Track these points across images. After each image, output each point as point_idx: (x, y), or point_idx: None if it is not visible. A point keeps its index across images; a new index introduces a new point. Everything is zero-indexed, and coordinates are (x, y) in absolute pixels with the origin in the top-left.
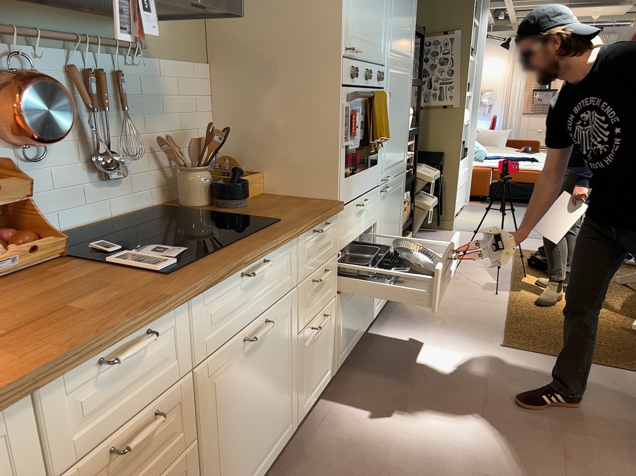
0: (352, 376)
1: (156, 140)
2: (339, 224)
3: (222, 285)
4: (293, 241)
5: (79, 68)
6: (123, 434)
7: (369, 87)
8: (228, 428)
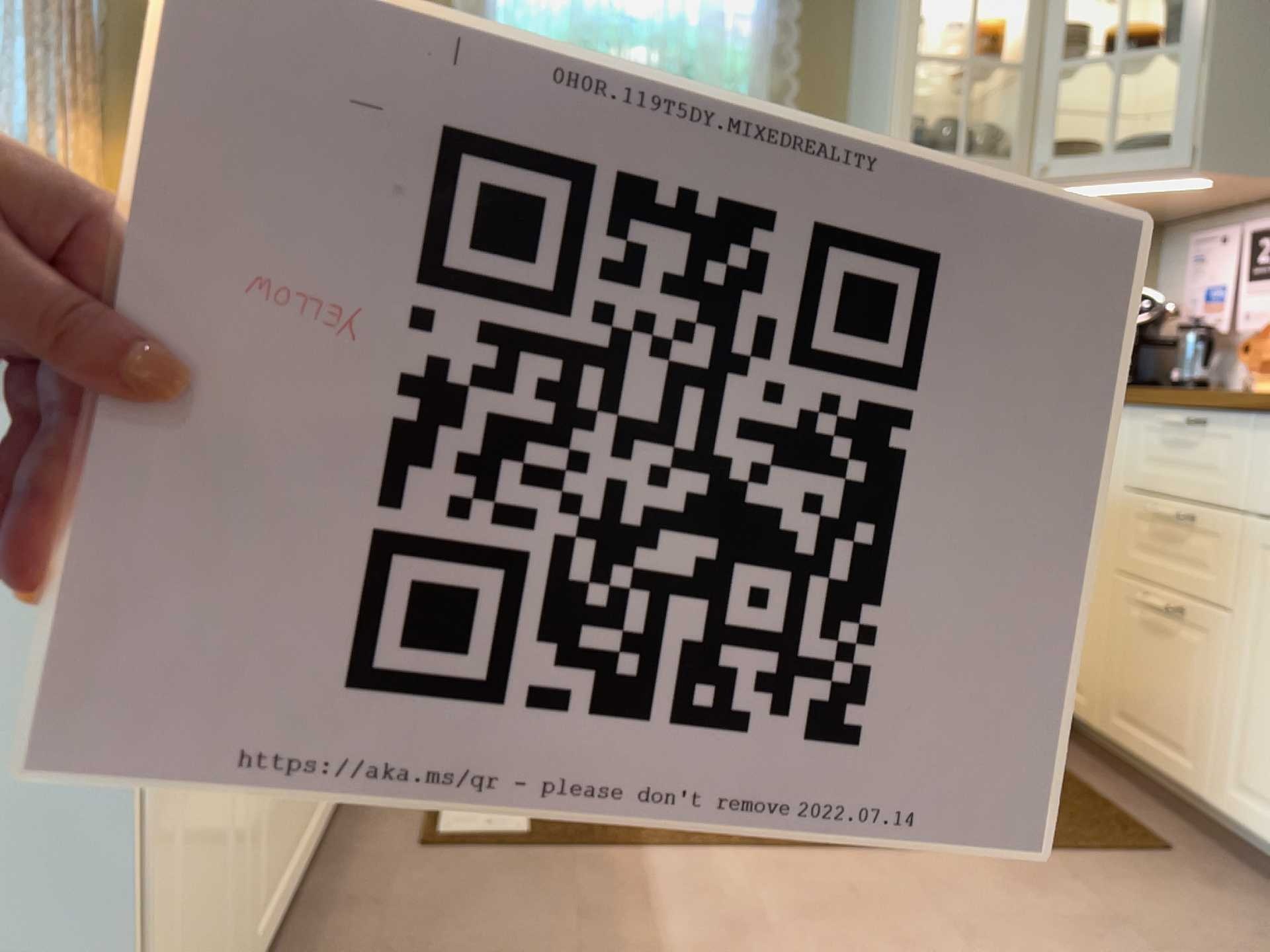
0: None
1: None
2: None
3: None
4: None
5: None
6: (1174, 508)
7: None
8: None
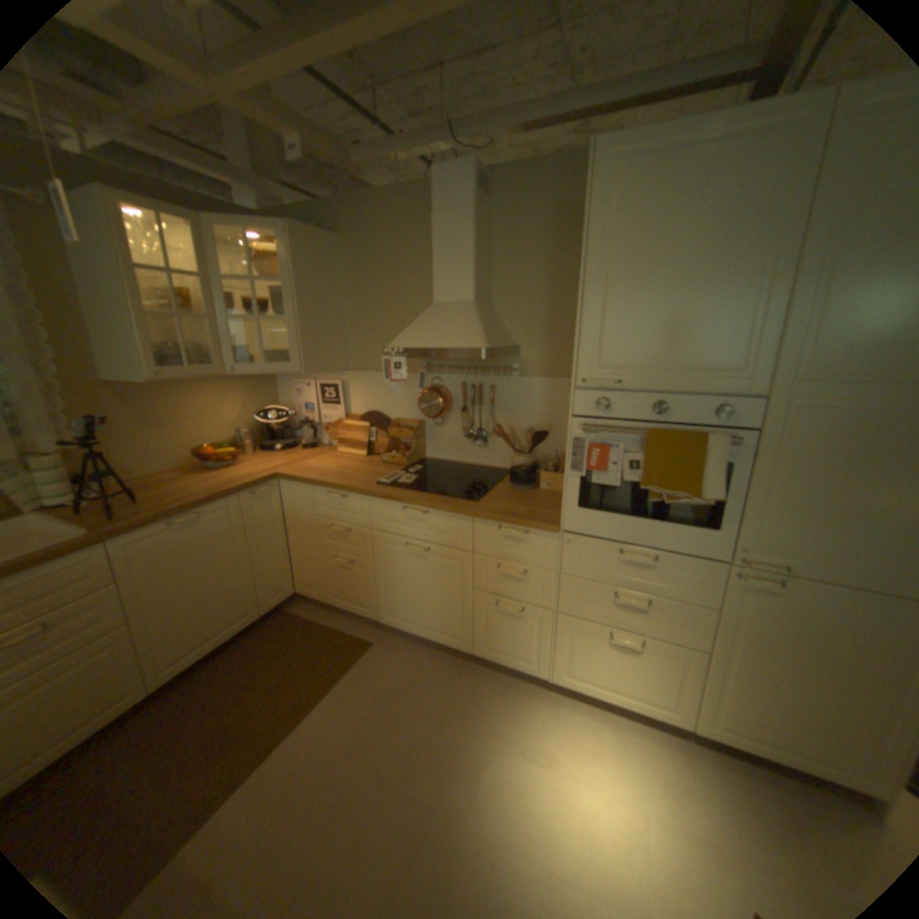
0: (583, 718)
1: (518, 429)
2: (562, 547)
3: (390, 504)
4: (464, 518)
5: (467, 384)
6: (338, 525)
7: (676, 423)
8: (395, 580)
